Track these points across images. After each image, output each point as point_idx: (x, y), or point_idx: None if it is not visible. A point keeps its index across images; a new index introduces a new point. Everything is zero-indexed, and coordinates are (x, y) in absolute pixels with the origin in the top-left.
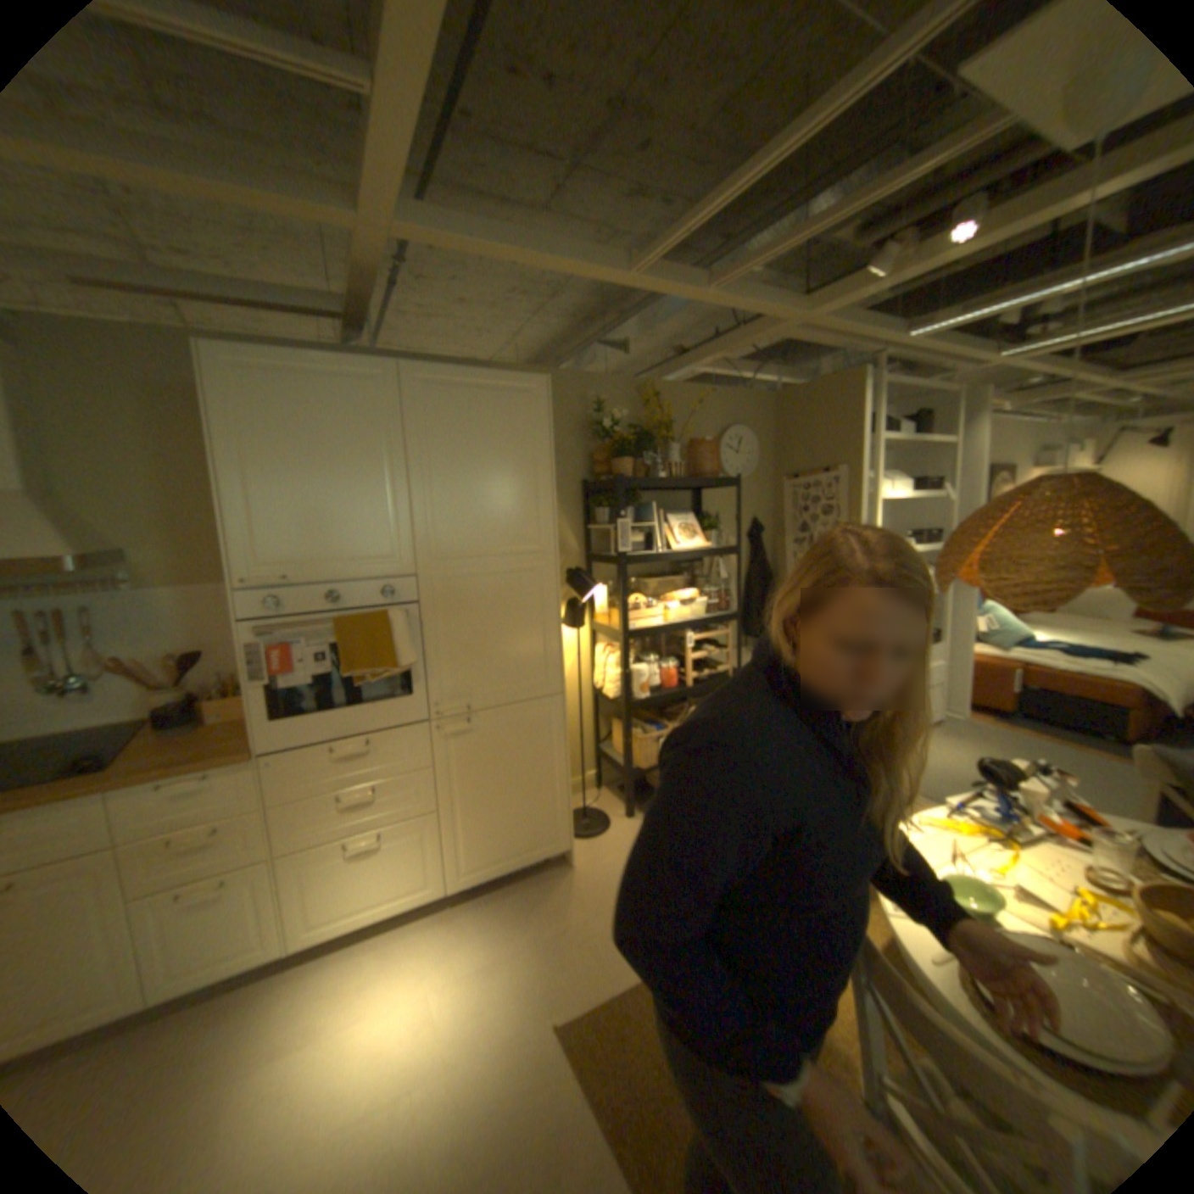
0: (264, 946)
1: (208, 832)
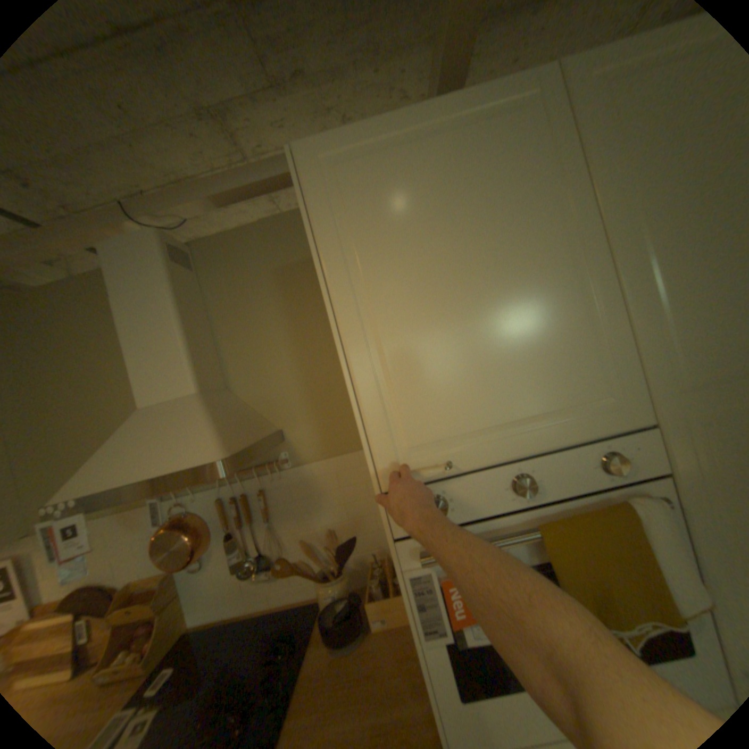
0: None
1: None
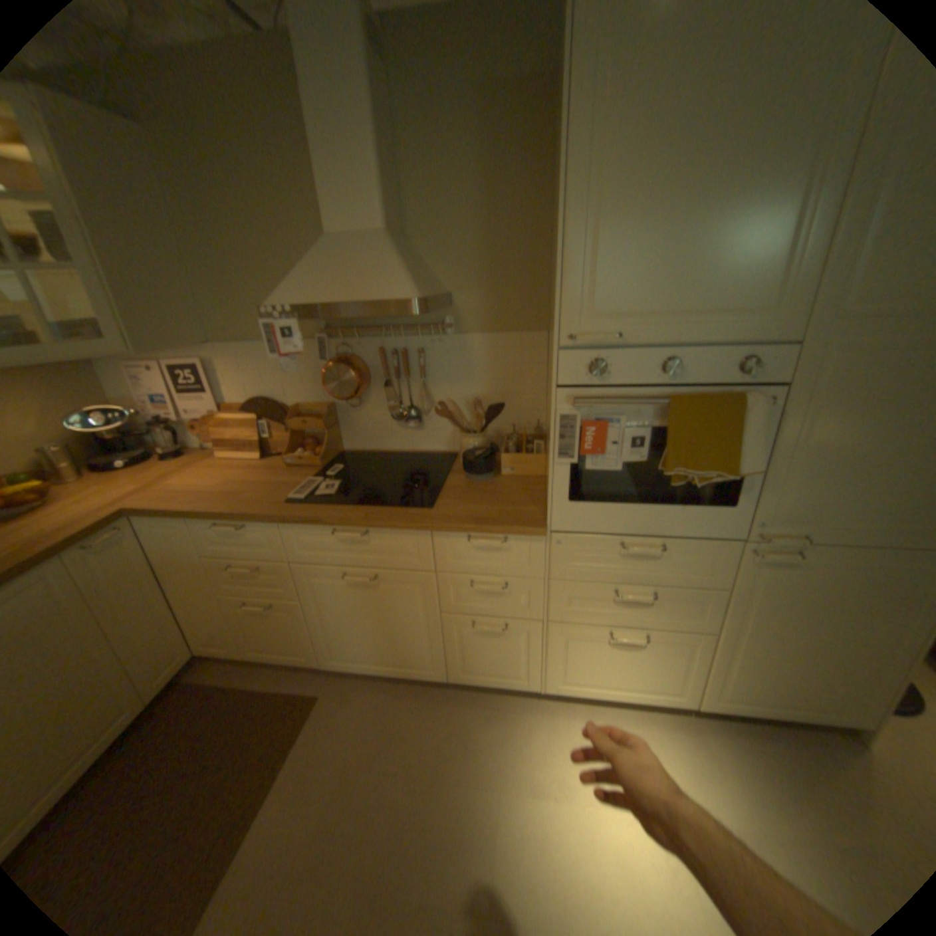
0: (531, 680)
1: (505, 582)
